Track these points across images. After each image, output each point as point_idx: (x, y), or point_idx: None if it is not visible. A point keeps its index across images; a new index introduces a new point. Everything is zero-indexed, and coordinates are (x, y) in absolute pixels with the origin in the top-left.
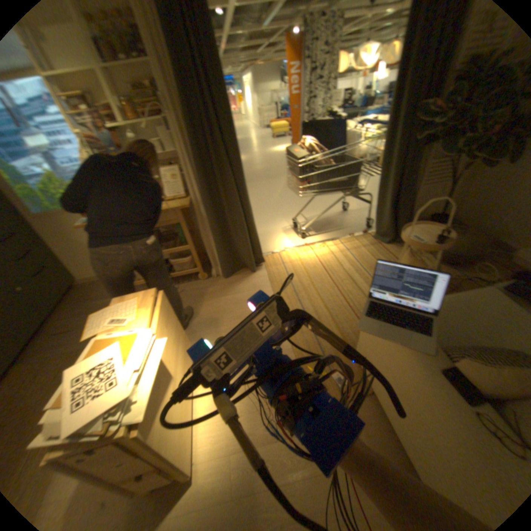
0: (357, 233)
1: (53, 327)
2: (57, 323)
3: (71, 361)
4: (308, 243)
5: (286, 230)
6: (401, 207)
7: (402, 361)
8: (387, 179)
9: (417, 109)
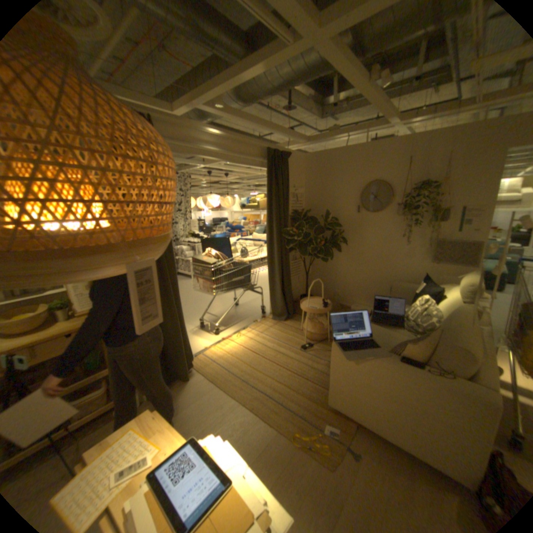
0: (258, 320)
1: None
2: None
3: None
4: (224, 337)
5: (195, 331)
6: (286, 292)
7: (378, 370)
8: (270, 275)
9: (282, 233)
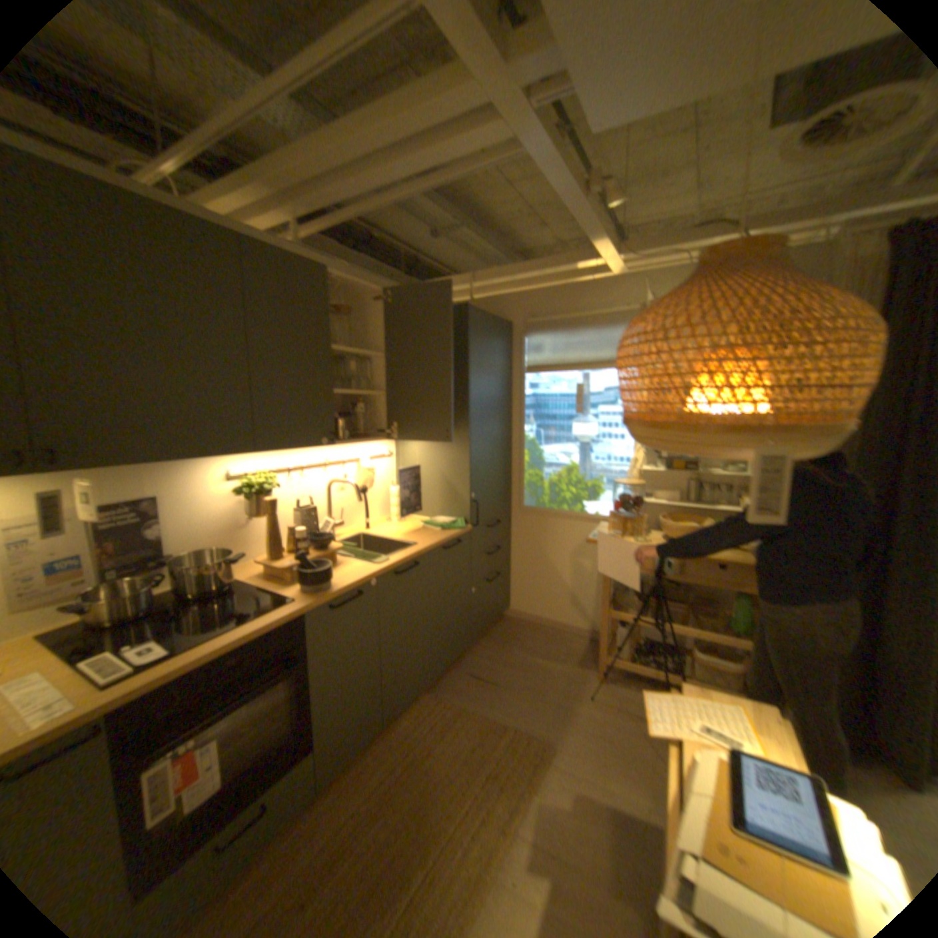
0: None
1: (477, 664)
2: (482, 660)
3: (499, 738)
4: None
5: None
6: None
7: None
8: None
9: None
